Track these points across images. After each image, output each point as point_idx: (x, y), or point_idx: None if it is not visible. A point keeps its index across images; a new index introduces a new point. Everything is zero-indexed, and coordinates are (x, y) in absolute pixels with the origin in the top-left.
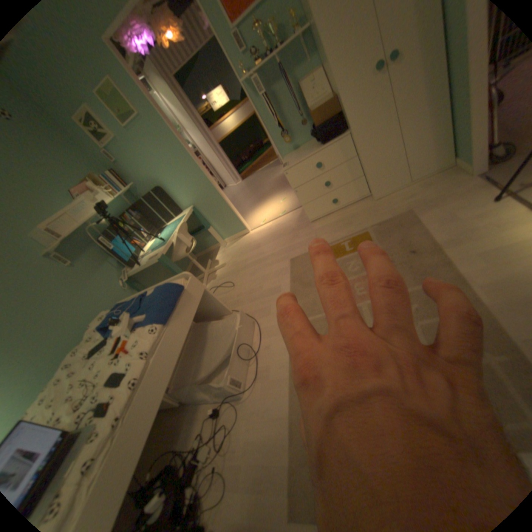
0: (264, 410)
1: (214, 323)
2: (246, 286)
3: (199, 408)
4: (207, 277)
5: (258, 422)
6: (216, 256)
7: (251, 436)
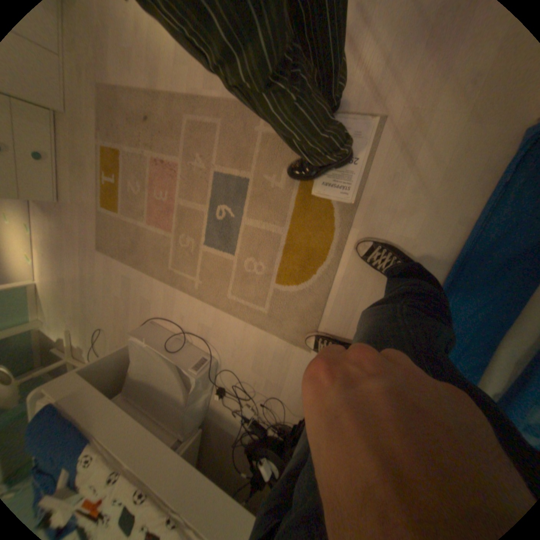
0: (232, 341)
1: (128, 369)
2: (105, 314)
3: (210, 406)
4: (73, 359)
5: (239, 351)
6: (48, 339)
7: (247, 361)
